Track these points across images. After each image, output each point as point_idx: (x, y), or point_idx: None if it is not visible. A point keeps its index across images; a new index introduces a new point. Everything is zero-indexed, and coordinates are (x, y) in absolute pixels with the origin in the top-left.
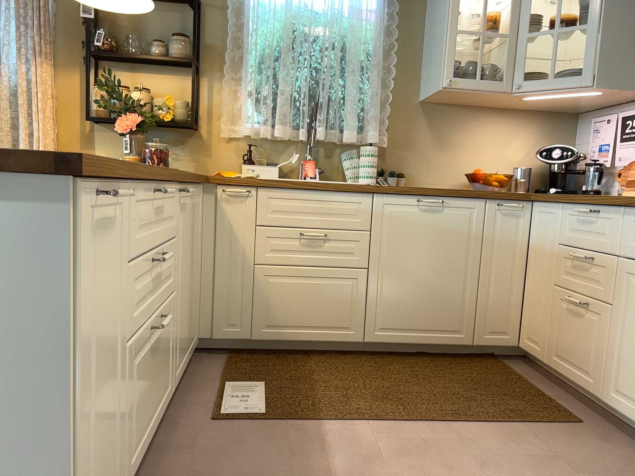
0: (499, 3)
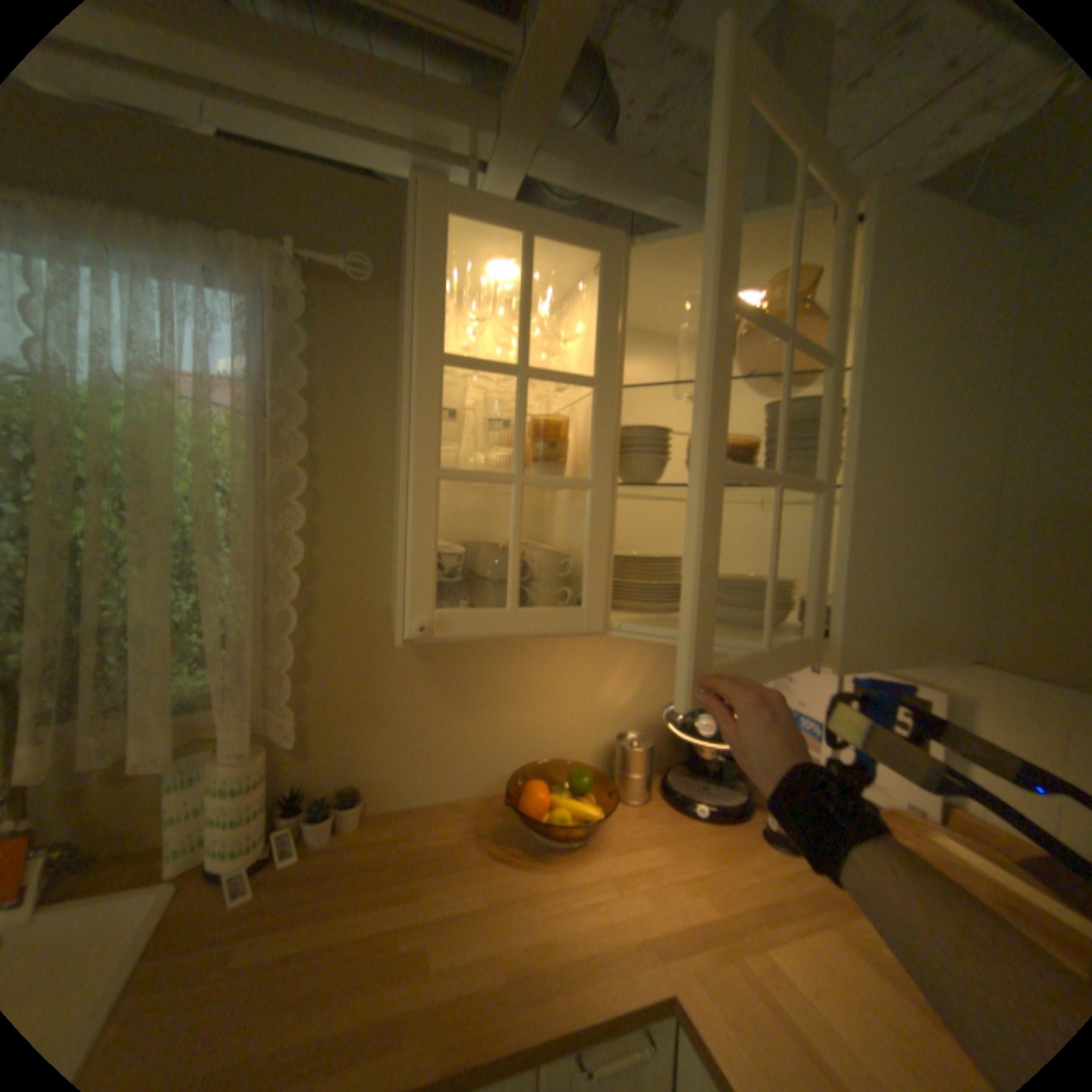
0: (571, 383)
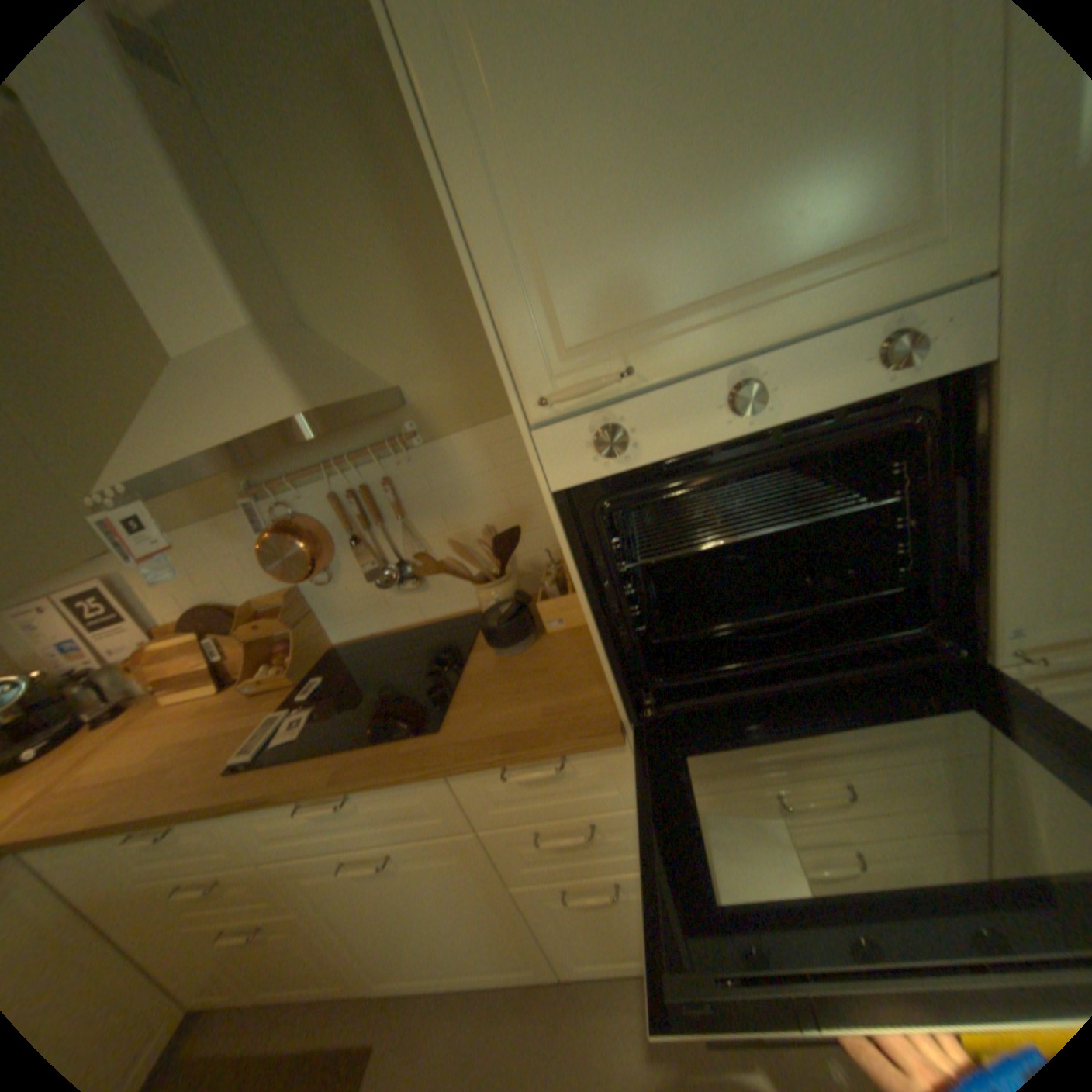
0: None
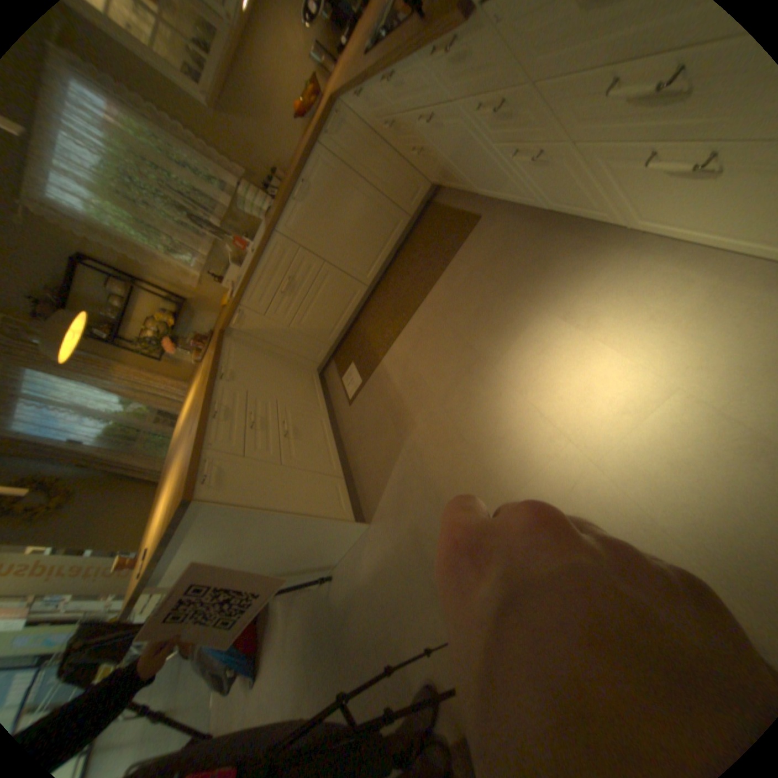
0: None
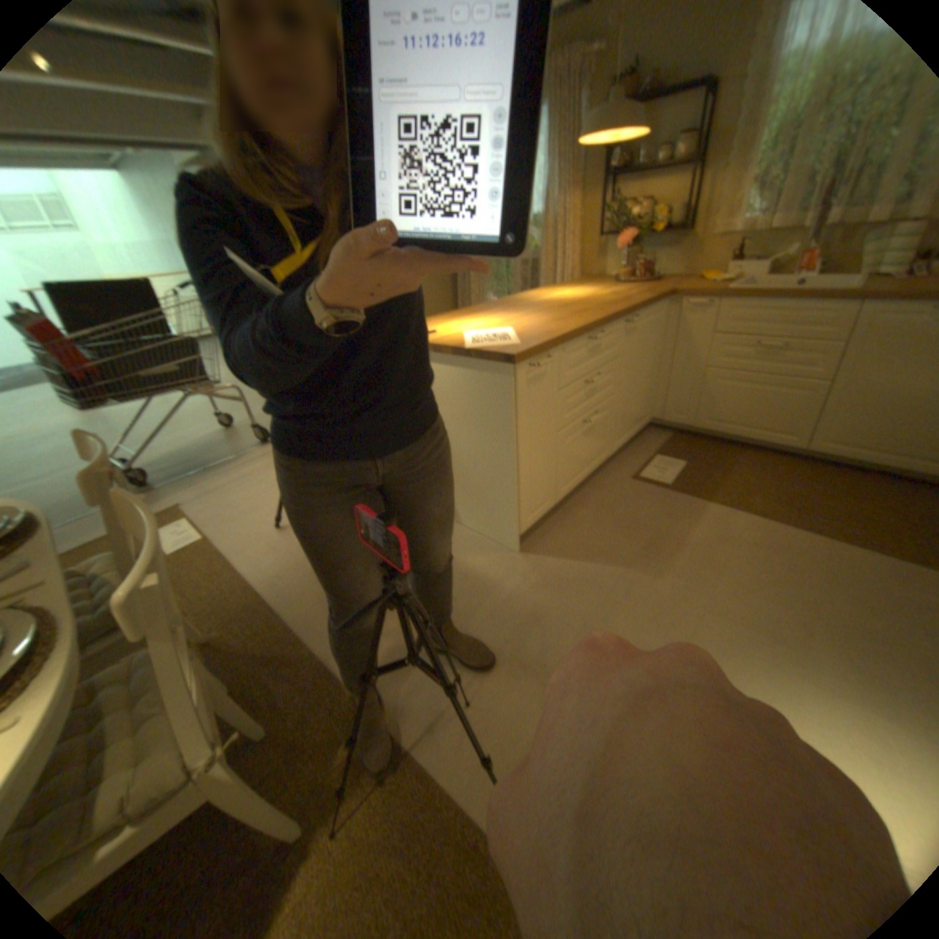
0: None
